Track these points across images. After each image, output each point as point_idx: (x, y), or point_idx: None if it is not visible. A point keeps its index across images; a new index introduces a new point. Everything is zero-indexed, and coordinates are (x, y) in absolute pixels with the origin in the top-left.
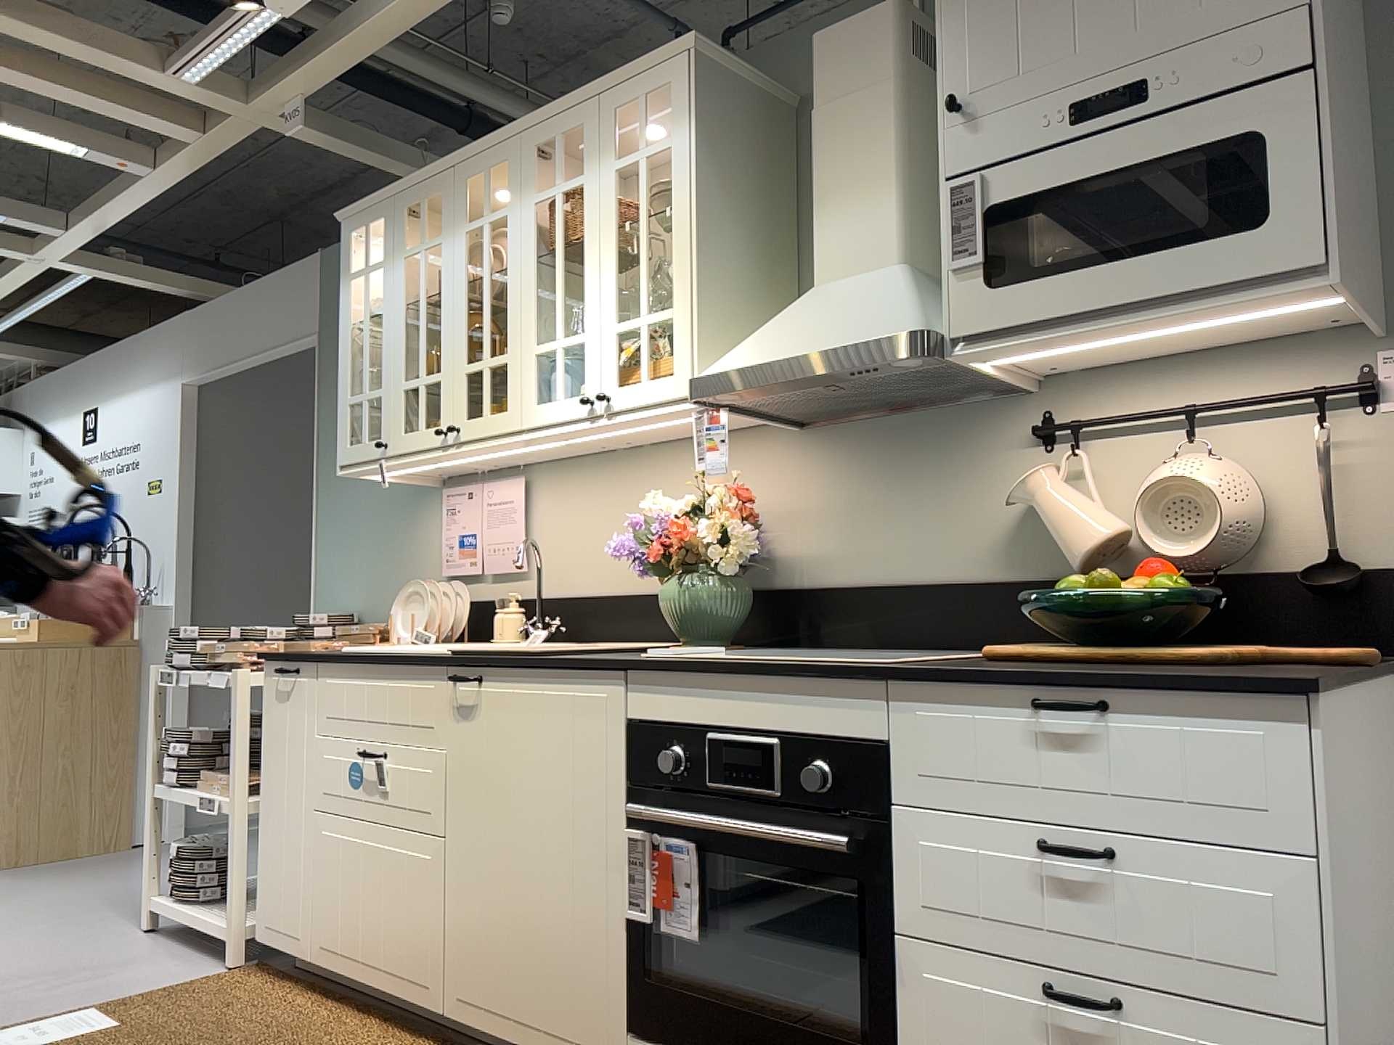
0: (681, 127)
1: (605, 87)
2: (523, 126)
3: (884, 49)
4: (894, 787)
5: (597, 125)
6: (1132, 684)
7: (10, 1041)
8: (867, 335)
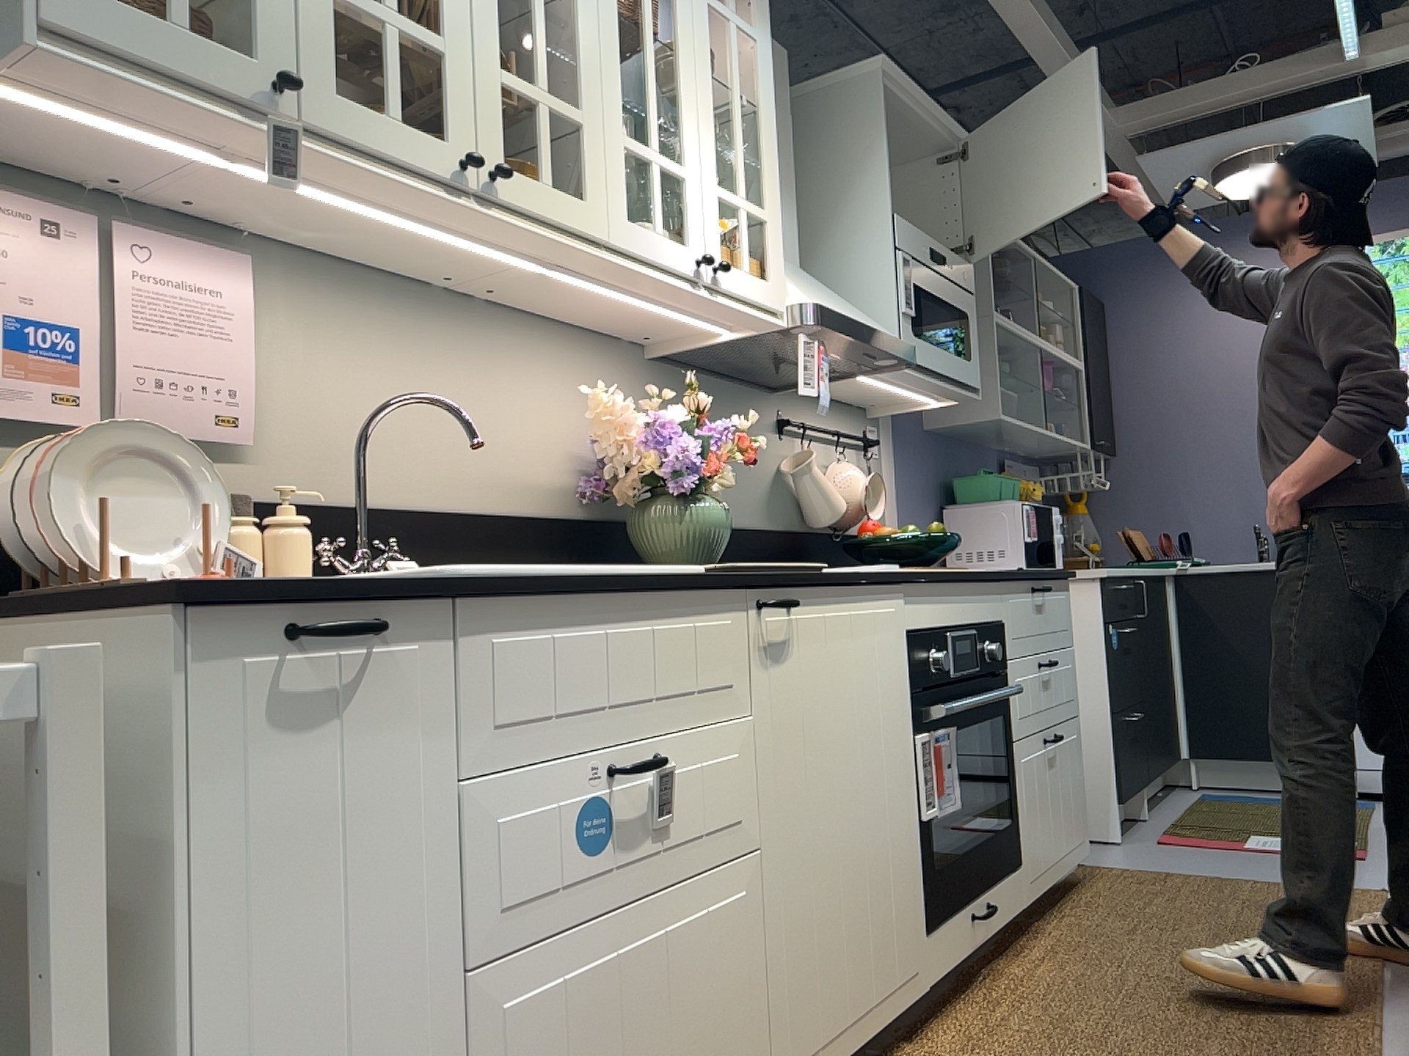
0: (766, 33)
1: None
2: None
3: (788, 89)
4: (1007, 648)
5: None
6: (1055, 577)
7: None
8: (890, 334)
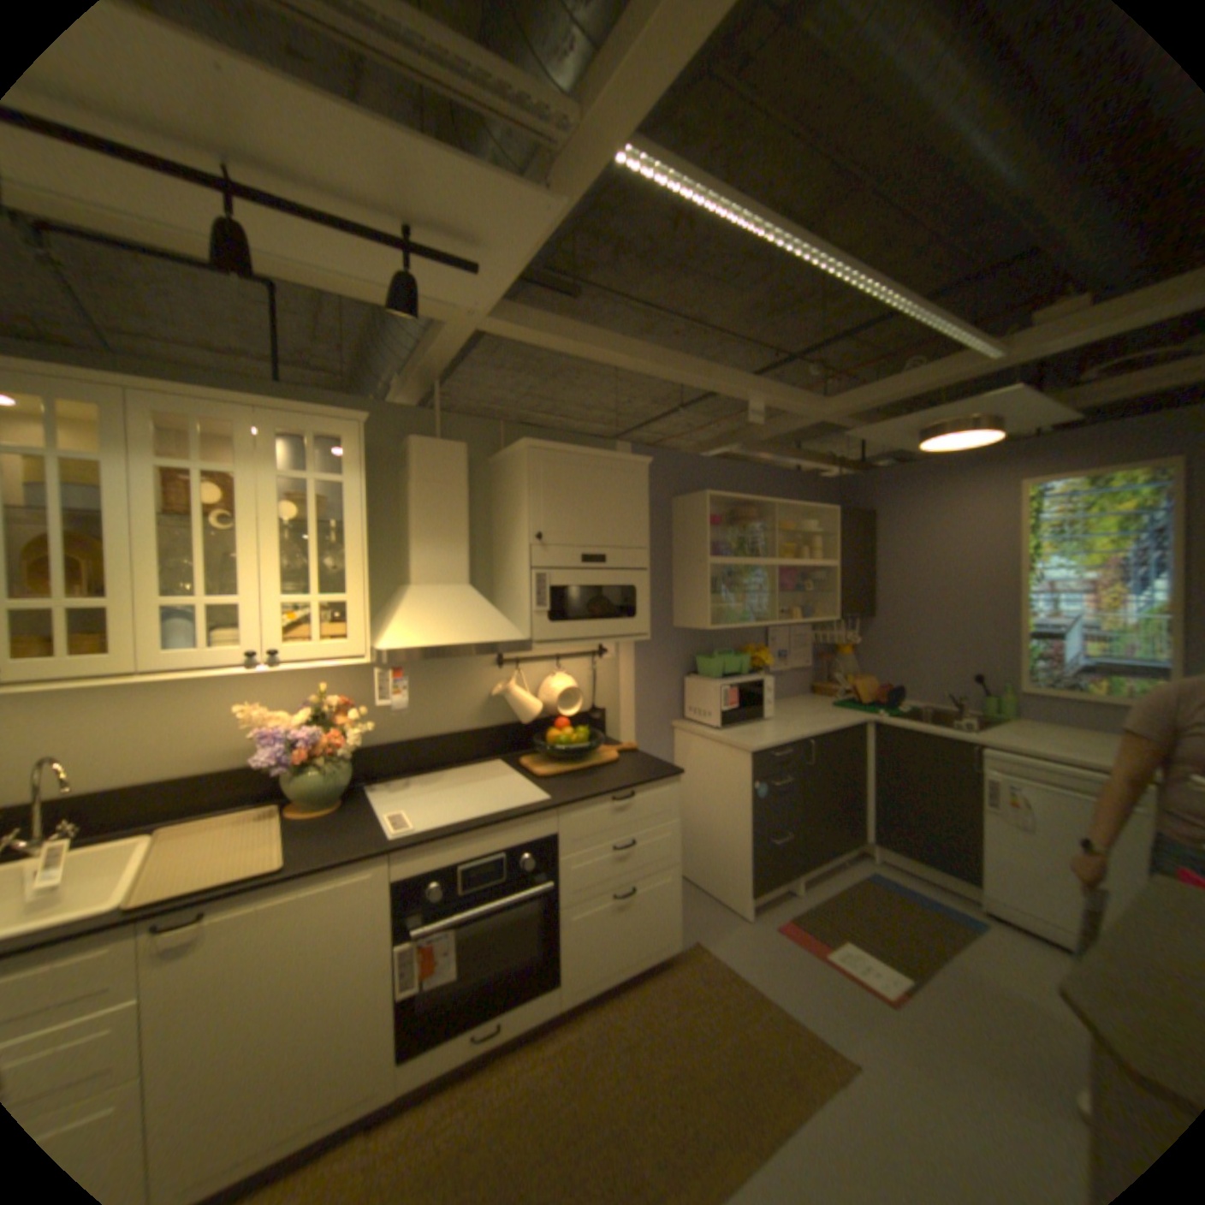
0: (357, 473)
1: (269, 405)
2: (134, 383)
3: (463, 468)
4: (560, 852)
5: (257, 431)
6: (644, 786)
7: None
8: (501, 637)
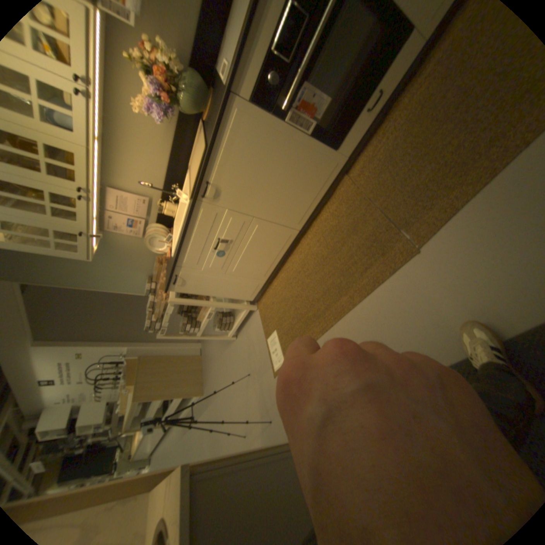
0: None
1: None
2: None
3: None
4: None
5: None
6: None
7: (276, 357)
8: None
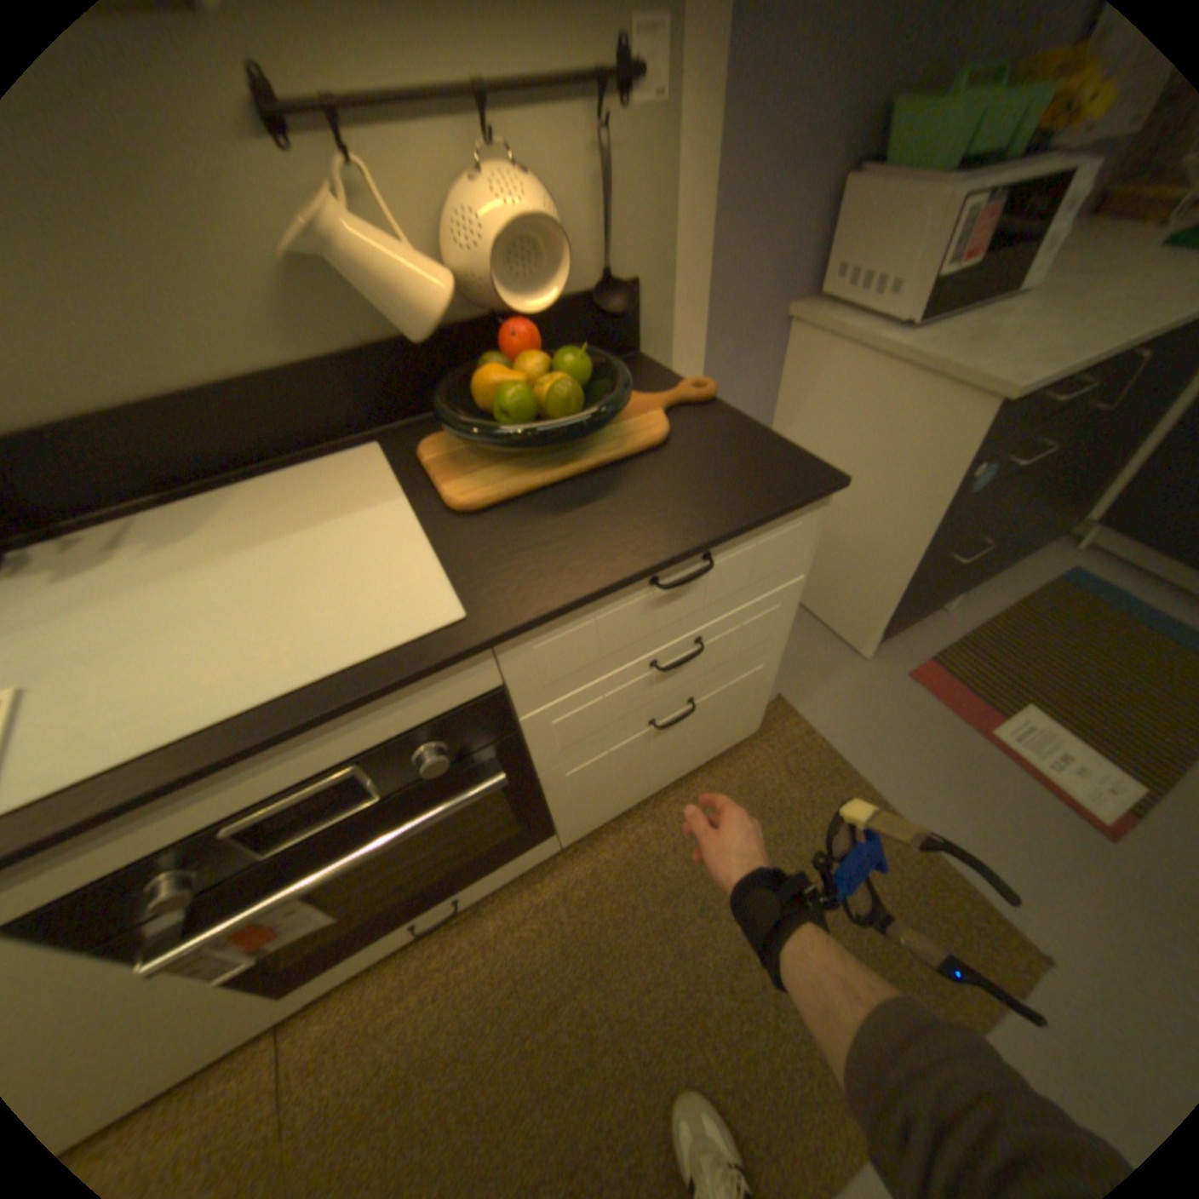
0: None
1: None
2: None
3: None
4: (515, 708)
5: None
6: (737, 536)
7: None
8: None
